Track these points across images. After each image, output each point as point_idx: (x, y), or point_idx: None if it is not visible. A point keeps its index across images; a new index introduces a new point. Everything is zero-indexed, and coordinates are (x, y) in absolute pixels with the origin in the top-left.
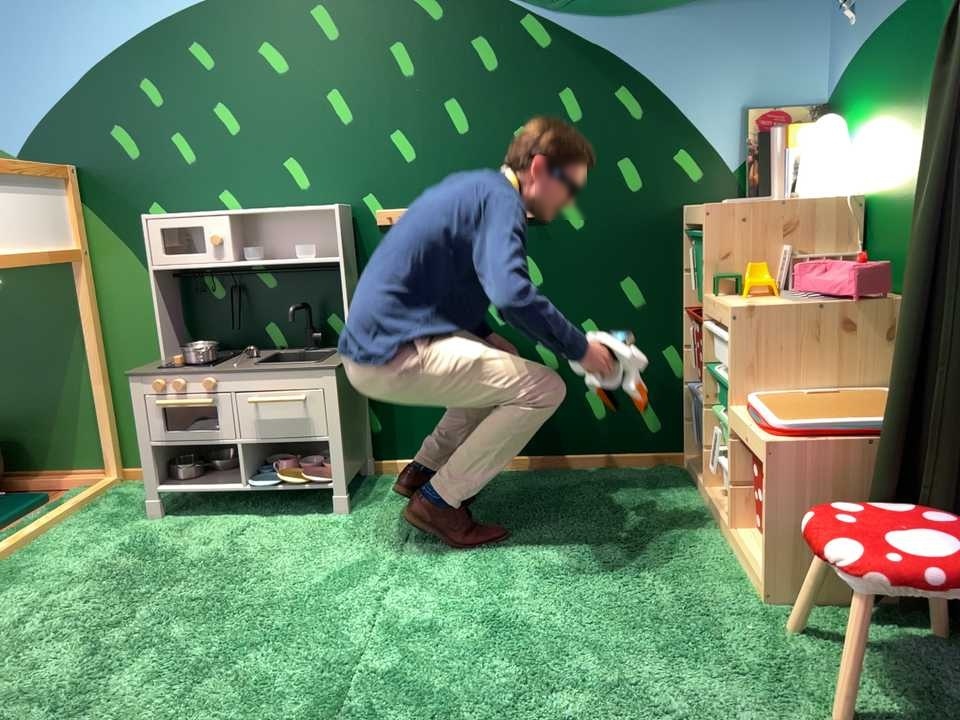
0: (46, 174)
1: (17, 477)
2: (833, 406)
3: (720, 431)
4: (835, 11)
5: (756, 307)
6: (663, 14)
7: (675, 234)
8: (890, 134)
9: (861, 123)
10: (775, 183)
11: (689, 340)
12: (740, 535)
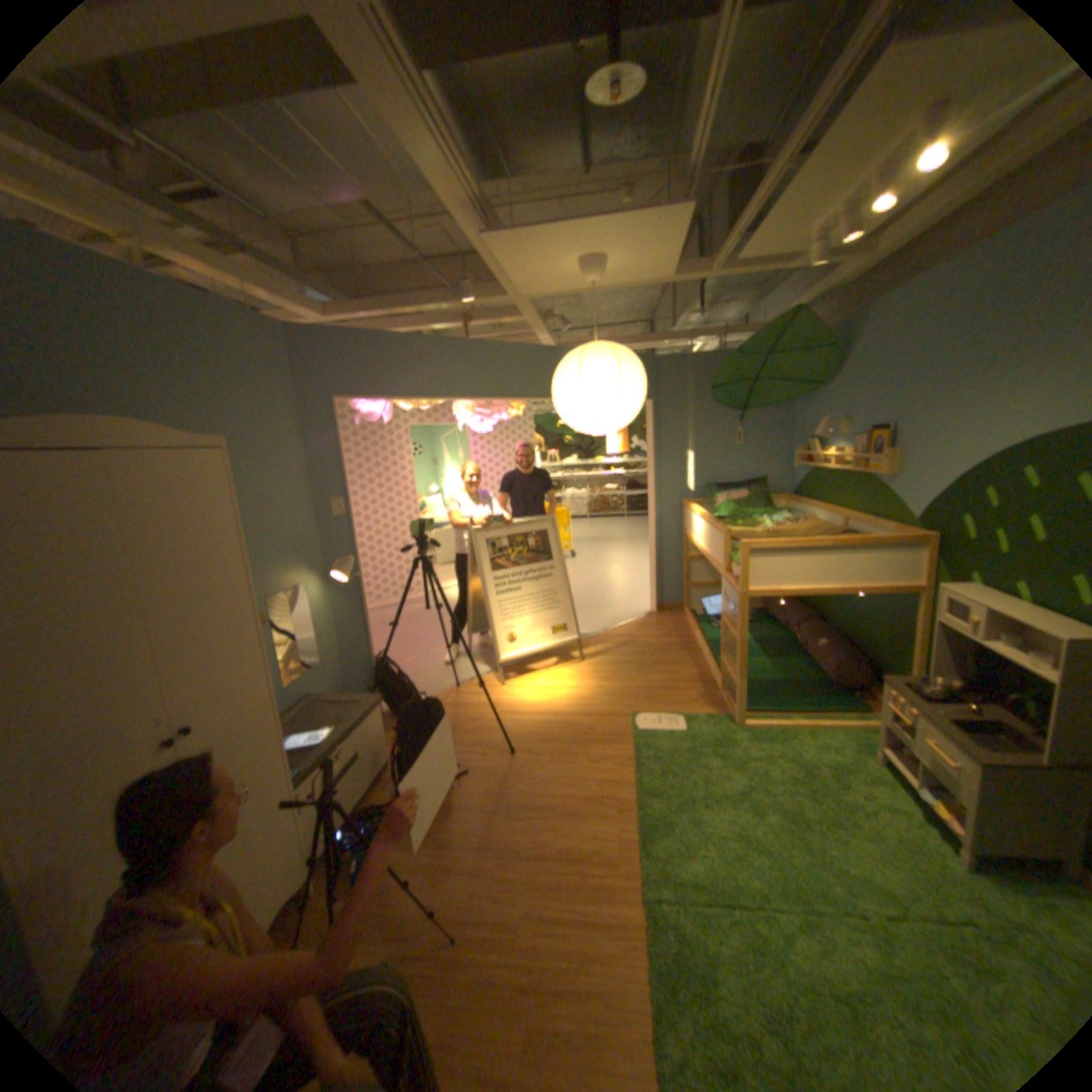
0: (919, 537)
1: (879, 691)
2: None
3: None
4: None
5: None
6: None
7: None
8: None
9: None
10: None
11: None
12: None
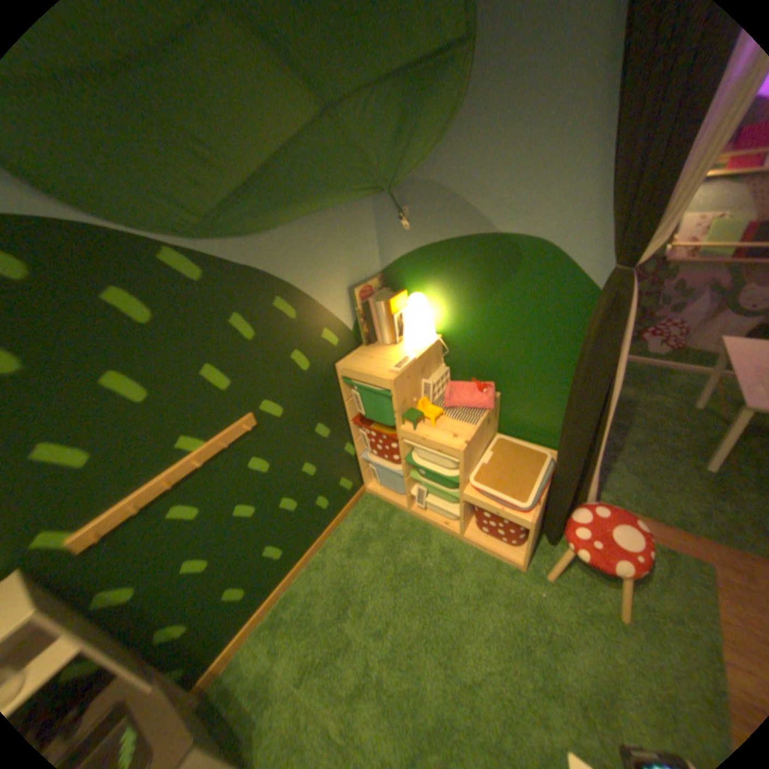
0: None
1: None
2: (511, 469)
3: (422, 487)
4: (383, 214)
5: (469, 442)
6: (290, 227)
7: (338, 384)
8: (463, 308)
9: (428, 294)
10: (385, 335)
11: (357, 436)
12: (470, 536)
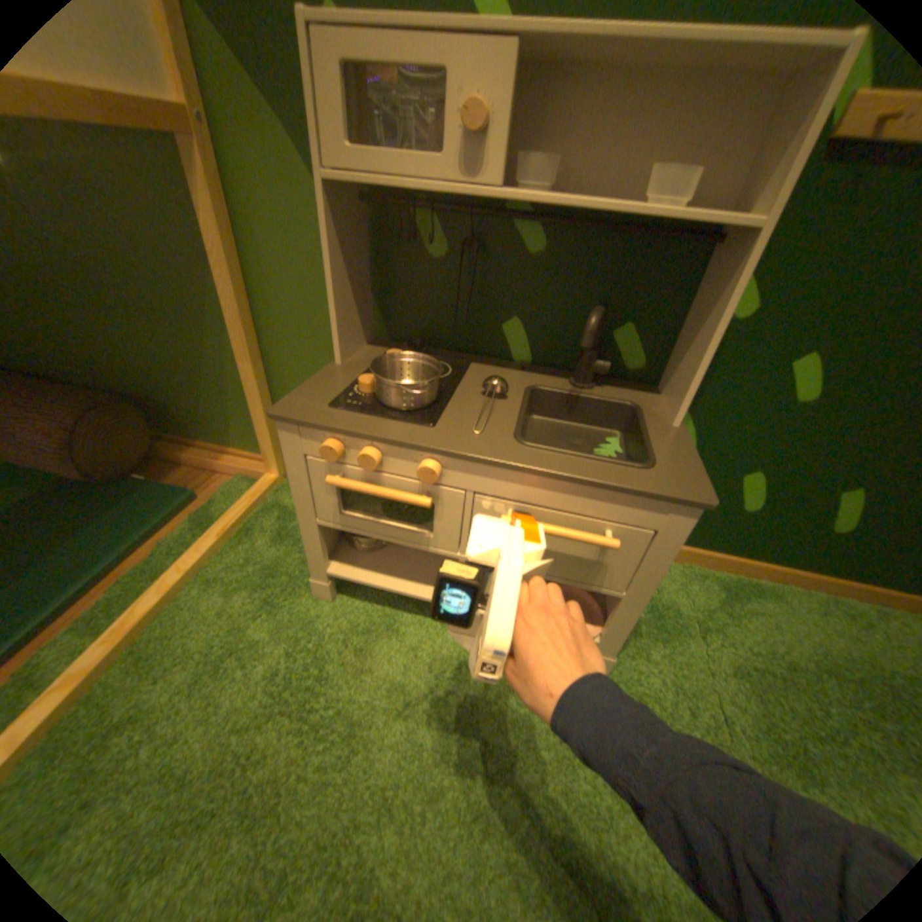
0: None
1: (170, 442)
2: None
3: None
4: None
5: None
6: None
7: None
8: None
9: None
10: None
11: None
12: None
